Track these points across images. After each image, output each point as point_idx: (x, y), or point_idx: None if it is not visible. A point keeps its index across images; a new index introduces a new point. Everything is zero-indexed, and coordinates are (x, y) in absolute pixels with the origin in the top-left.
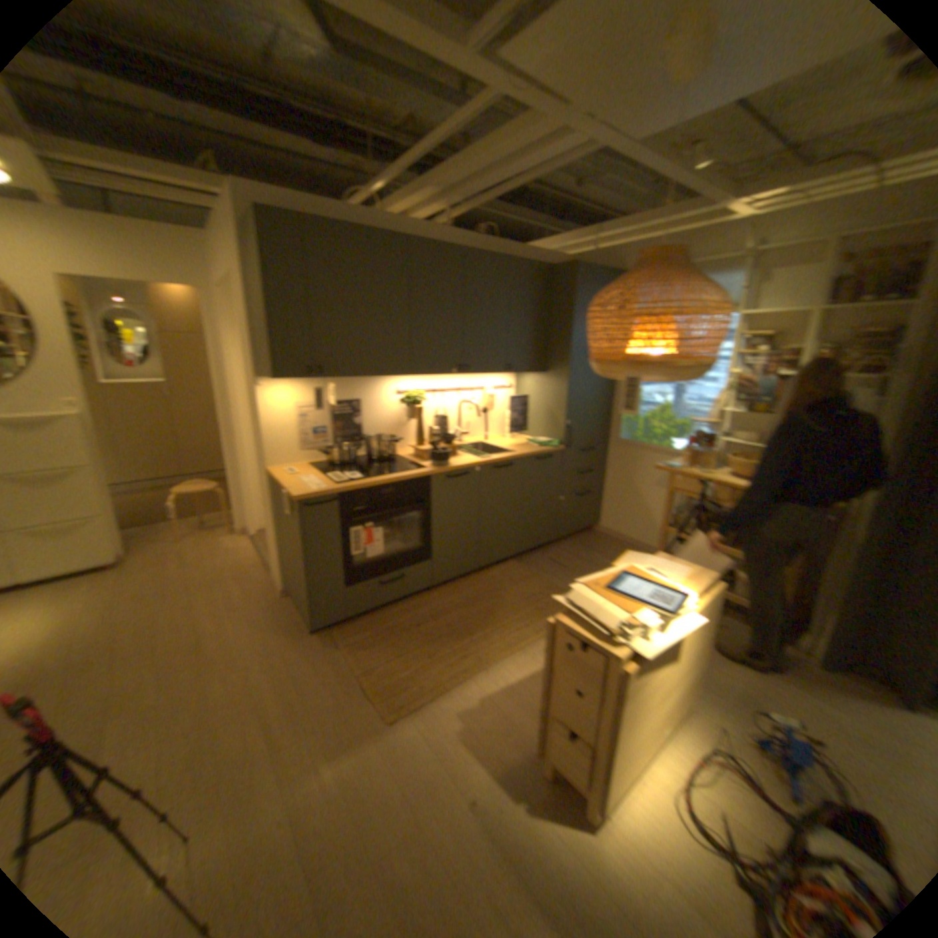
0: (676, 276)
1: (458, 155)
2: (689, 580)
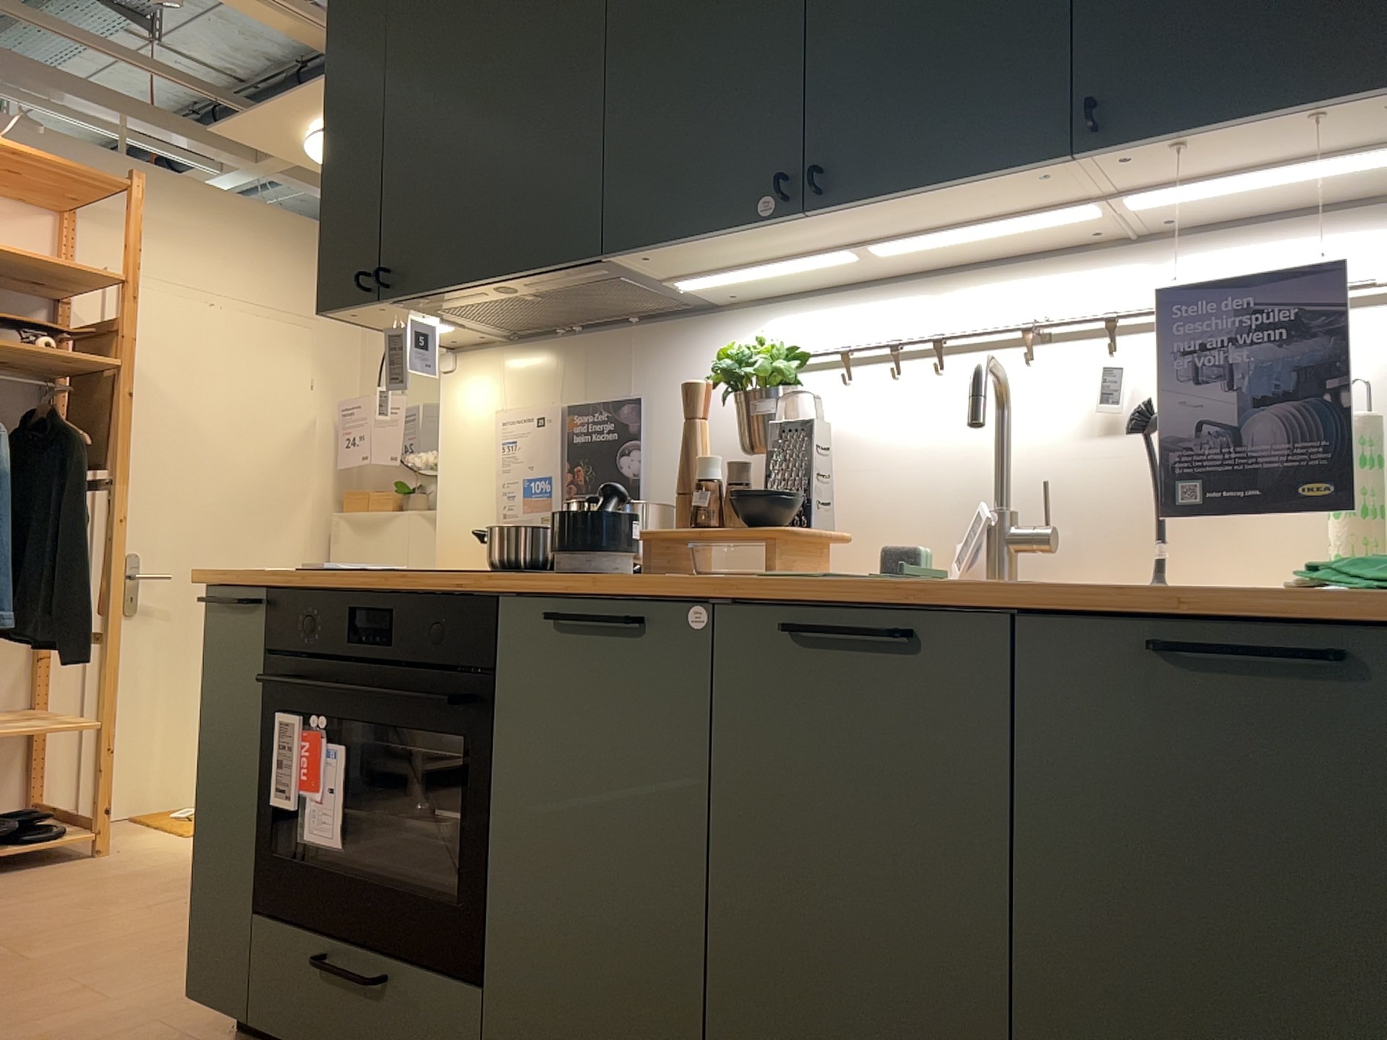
0: None
1: None
2: None
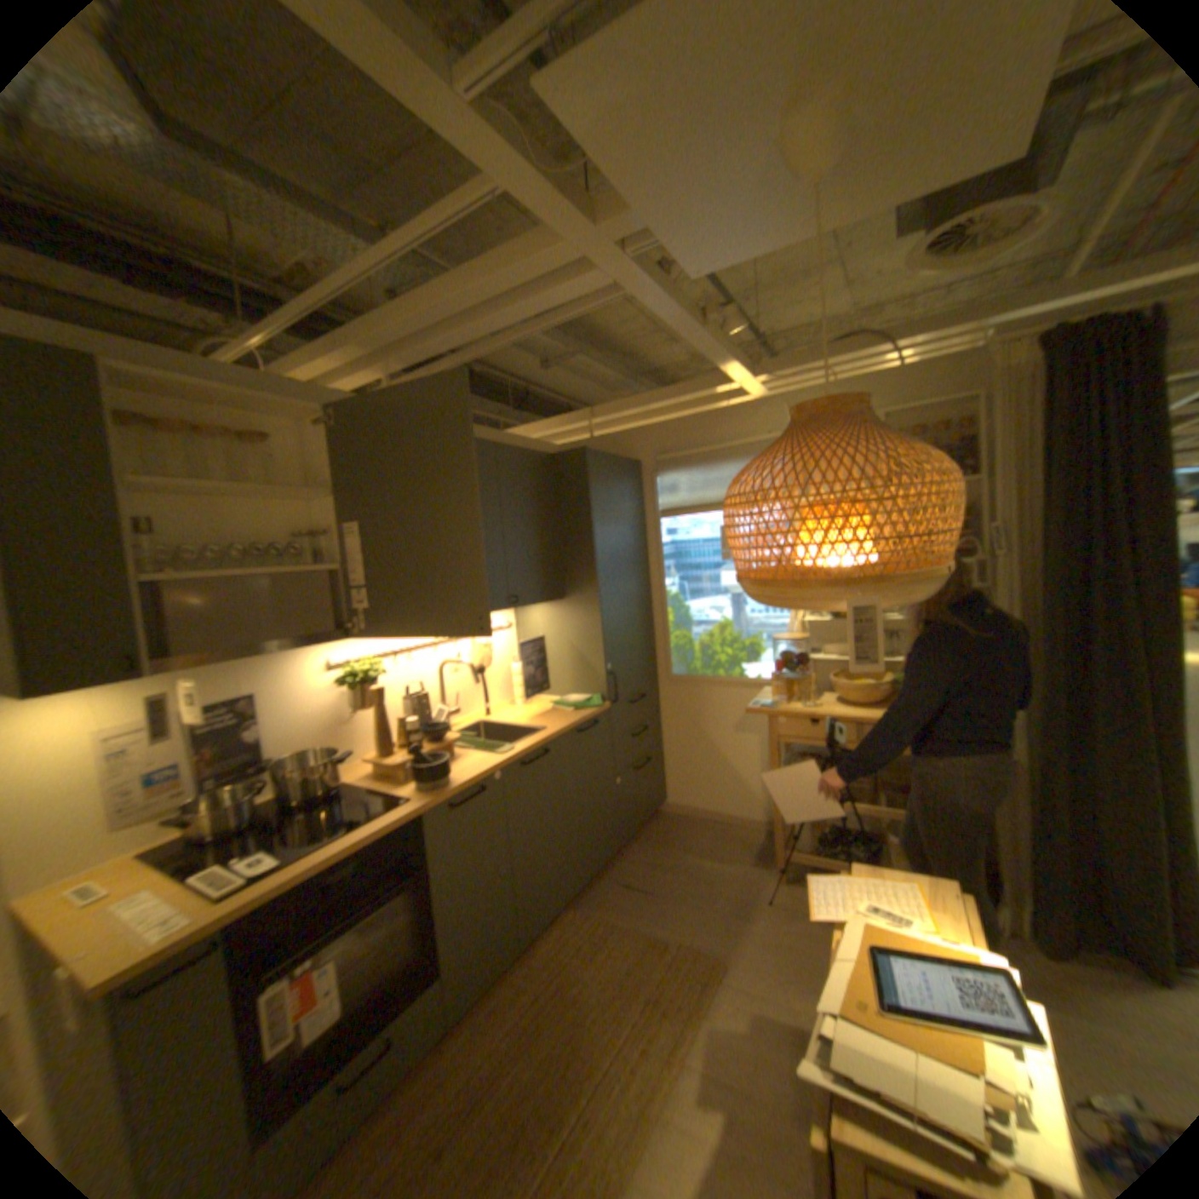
0: (884, 438)
1: (413, 296)
2: (936, 912)
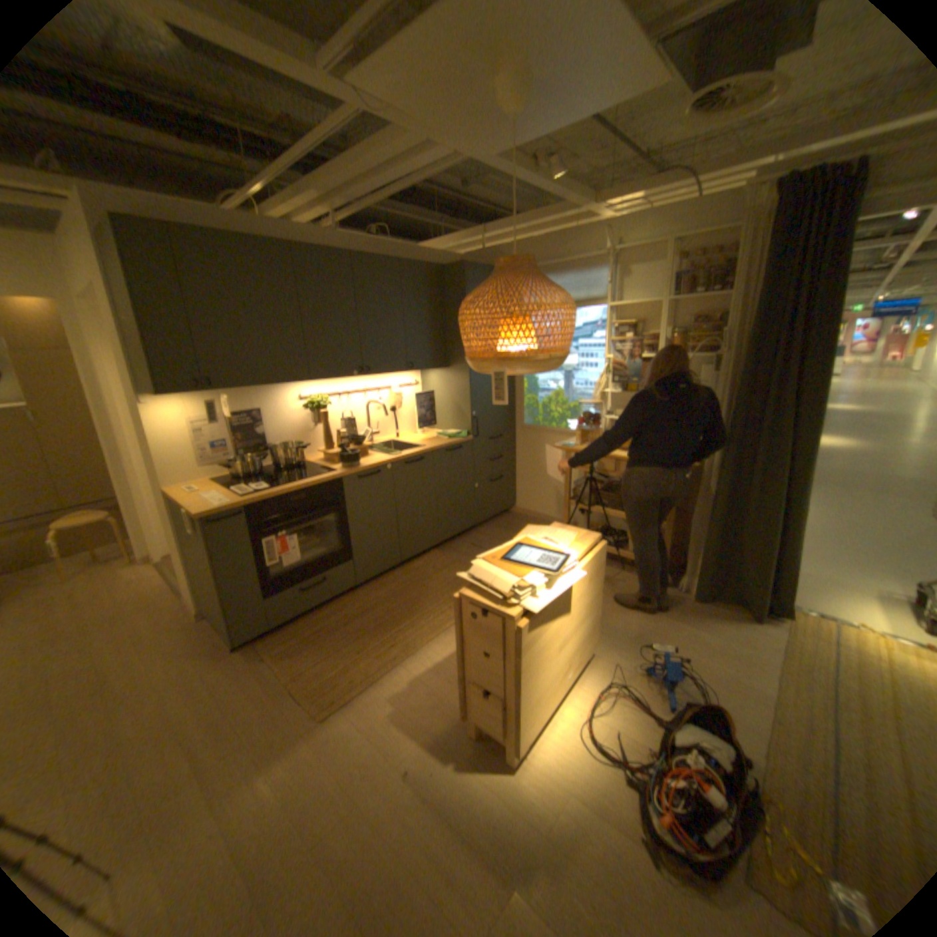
0: (526, 283)
1: (333, 163)
2: (577, 543)
